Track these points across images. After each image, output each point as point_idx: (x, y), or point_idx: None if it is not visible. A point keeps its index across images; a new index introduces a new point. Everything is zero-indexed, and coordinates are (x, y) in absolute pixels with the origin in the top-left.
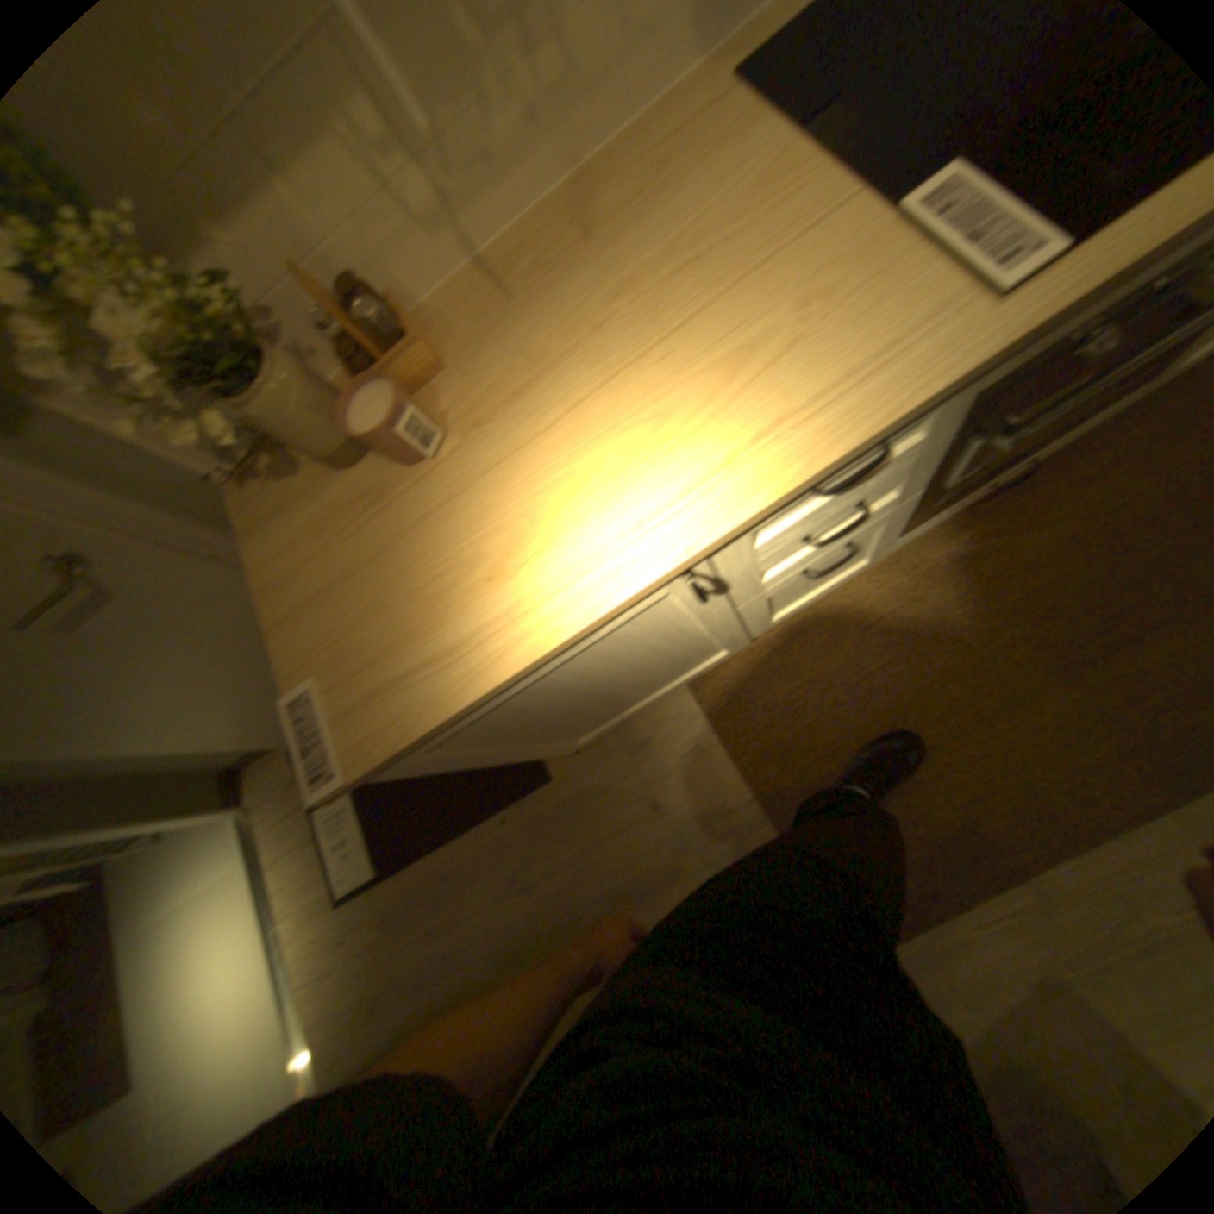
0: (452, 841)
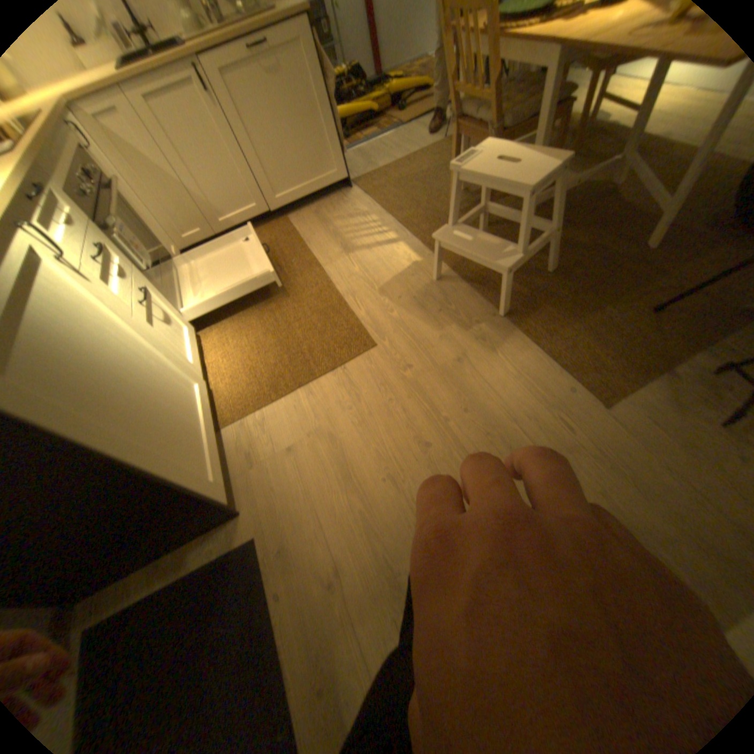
0: (282, 671)
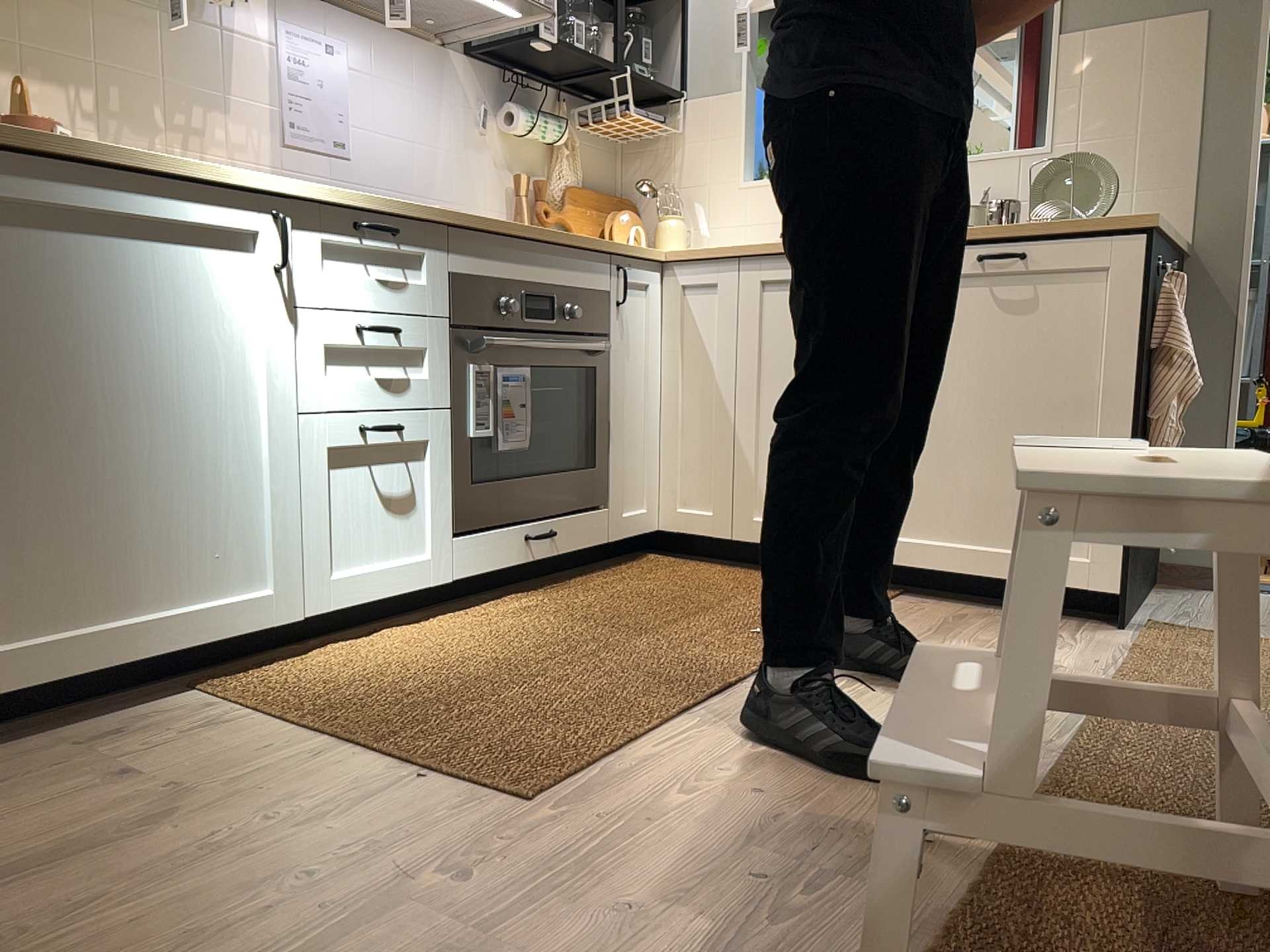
0: None
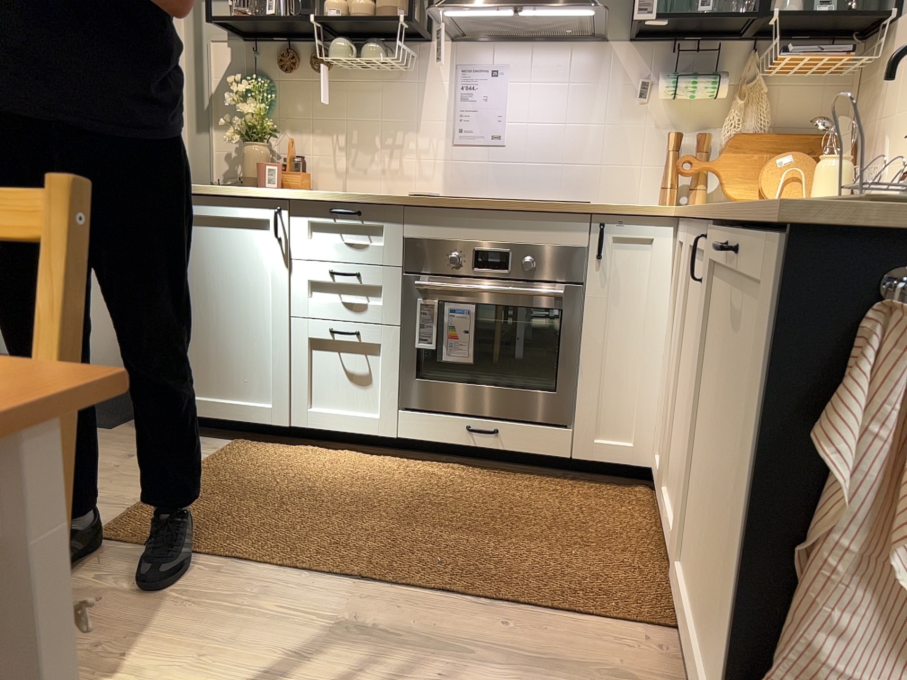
0: None
